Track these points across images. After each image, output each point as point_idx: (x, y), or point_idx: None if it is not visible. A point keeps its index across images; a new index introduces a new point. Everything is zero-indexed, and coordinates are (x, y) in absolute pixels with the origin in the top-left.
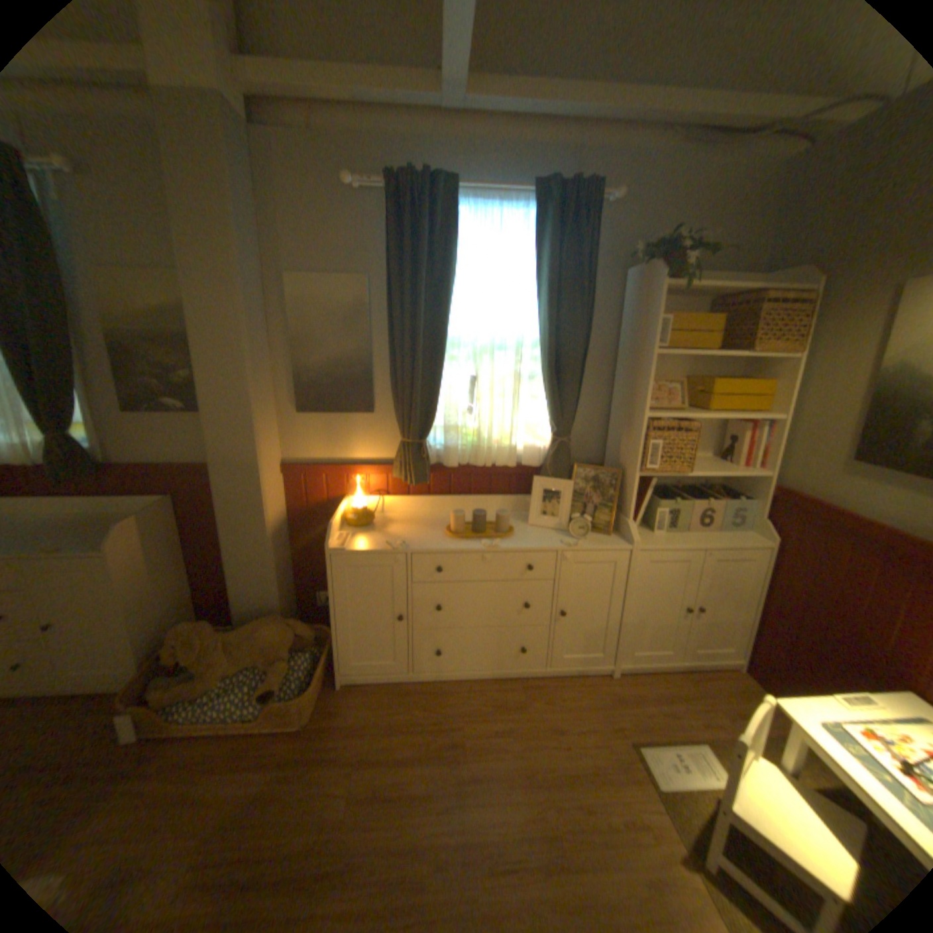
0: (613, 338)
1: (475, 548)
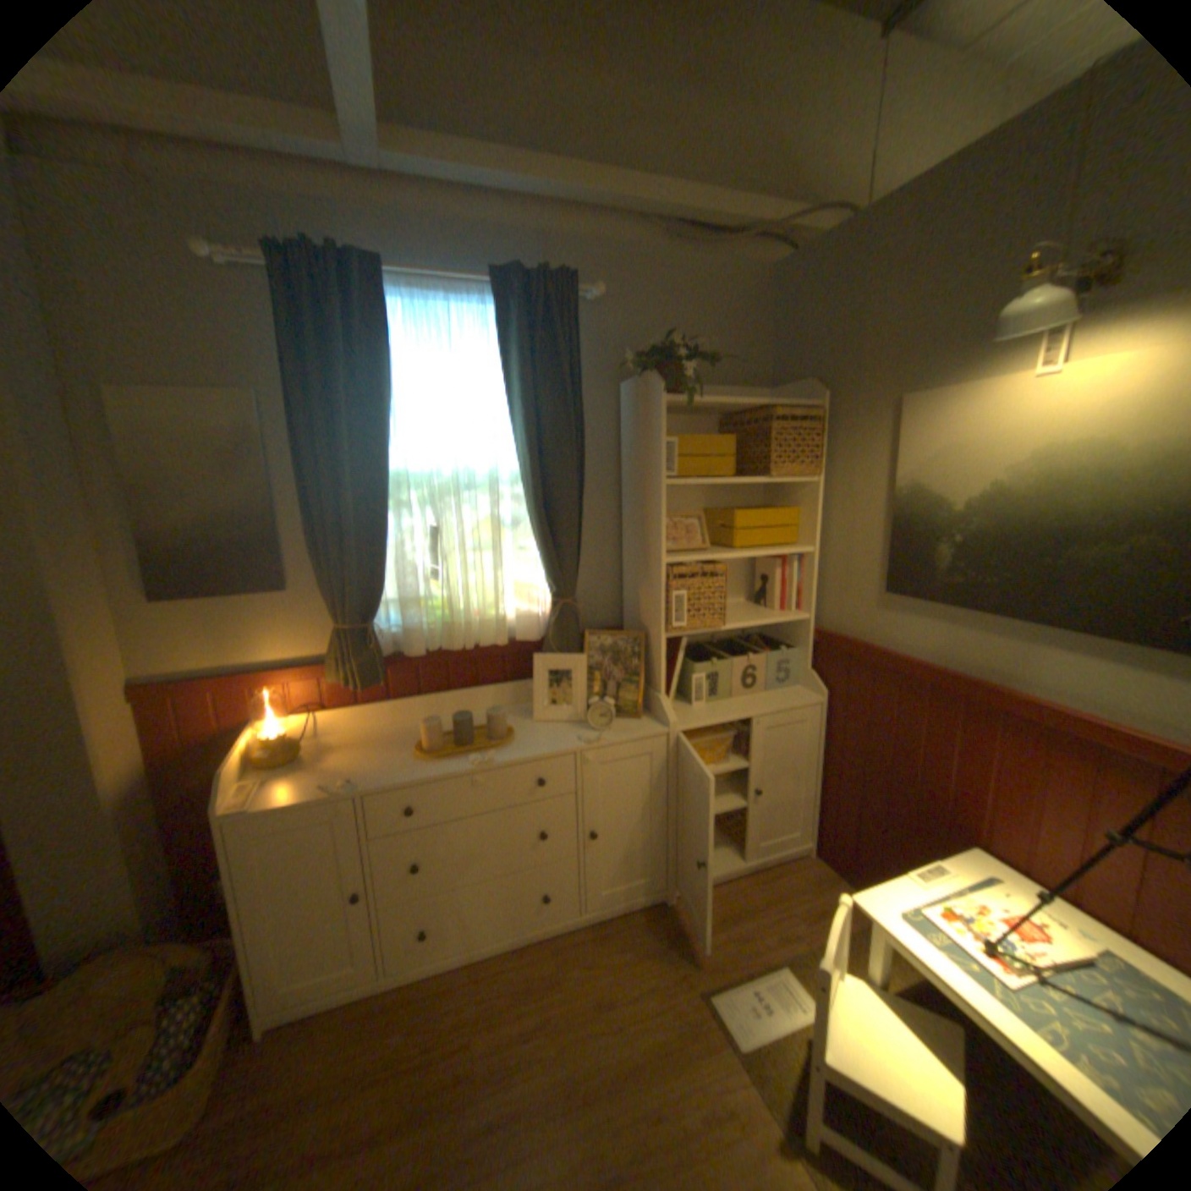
0: (614, 467)
1: (459, 770)
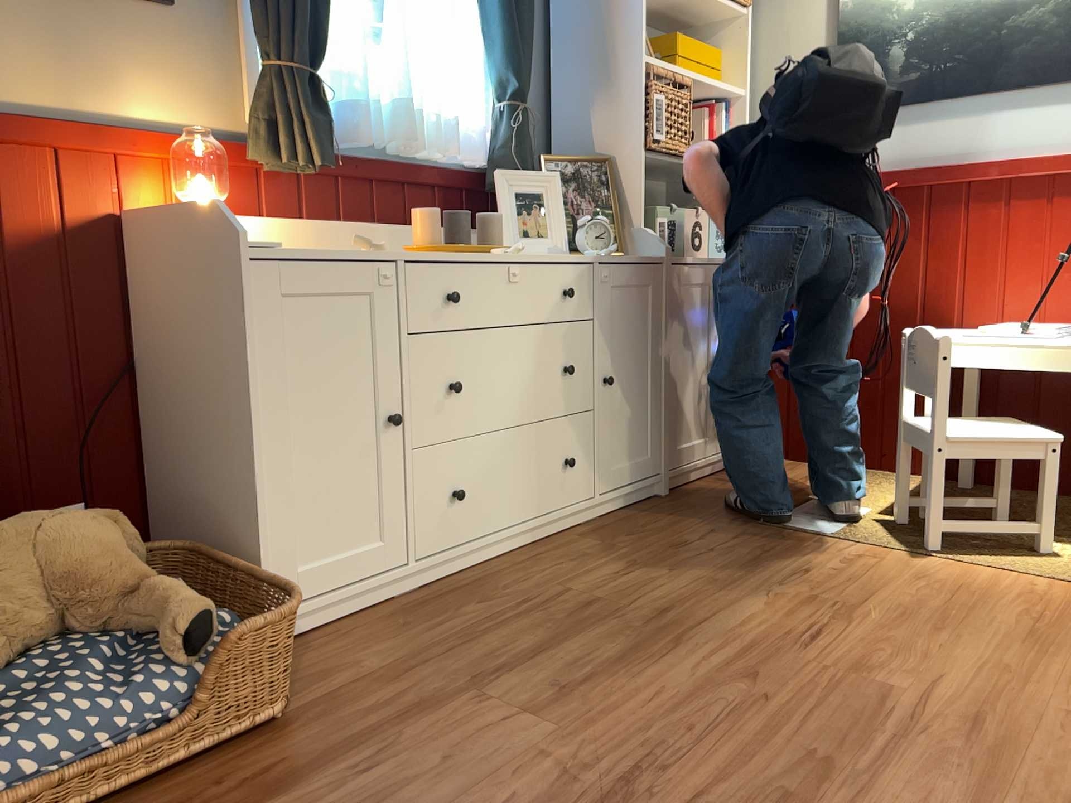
0: None
1: (492, 256)
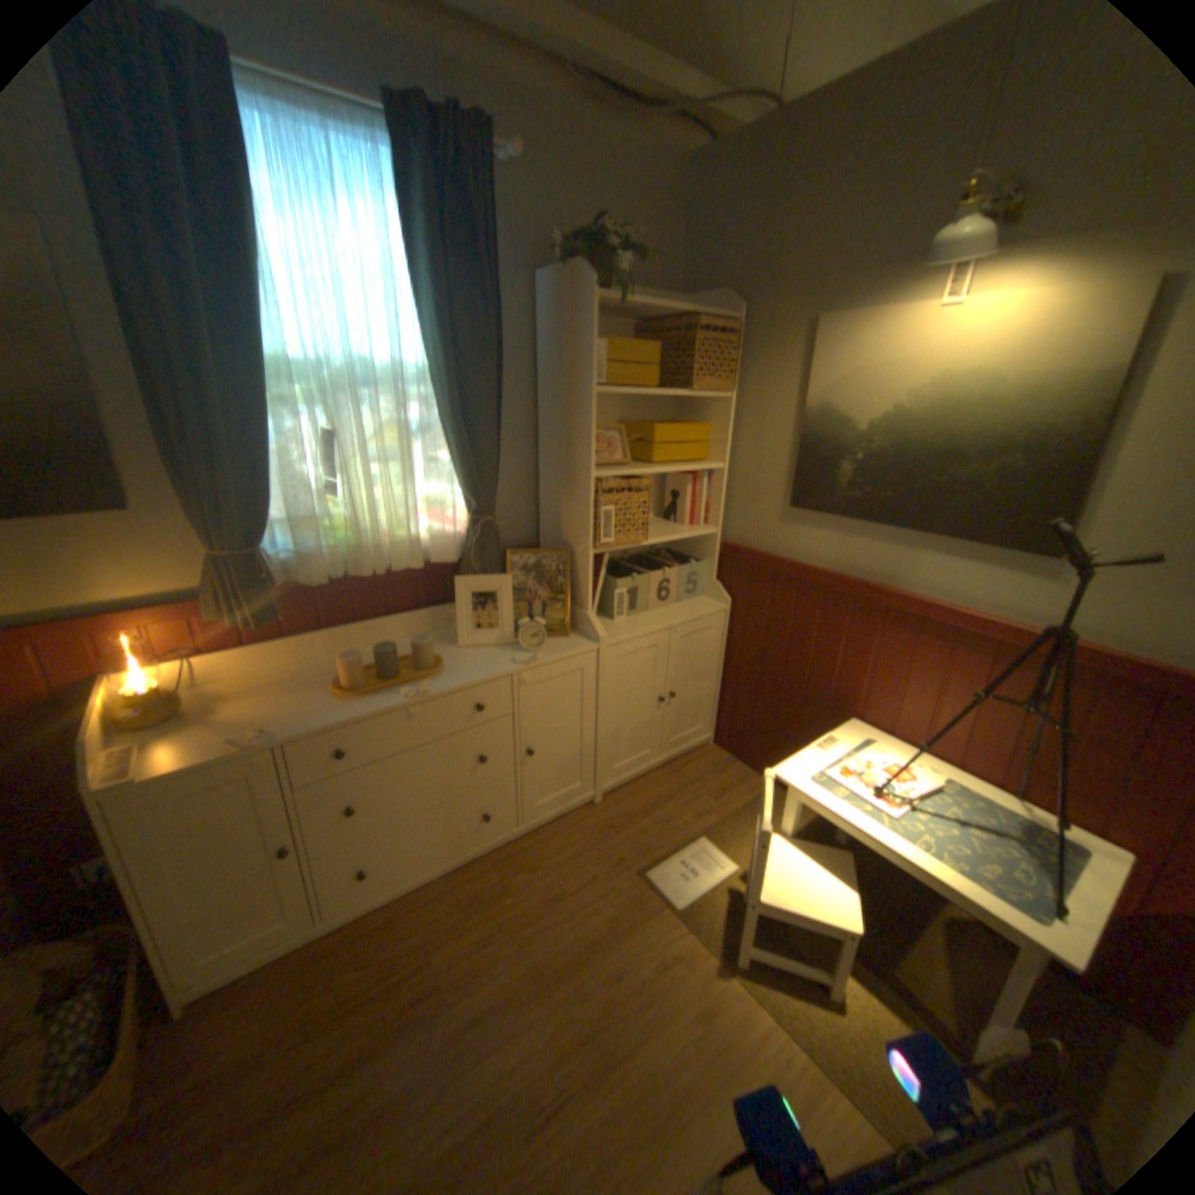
0: (528, 370)
1: (392, 705)
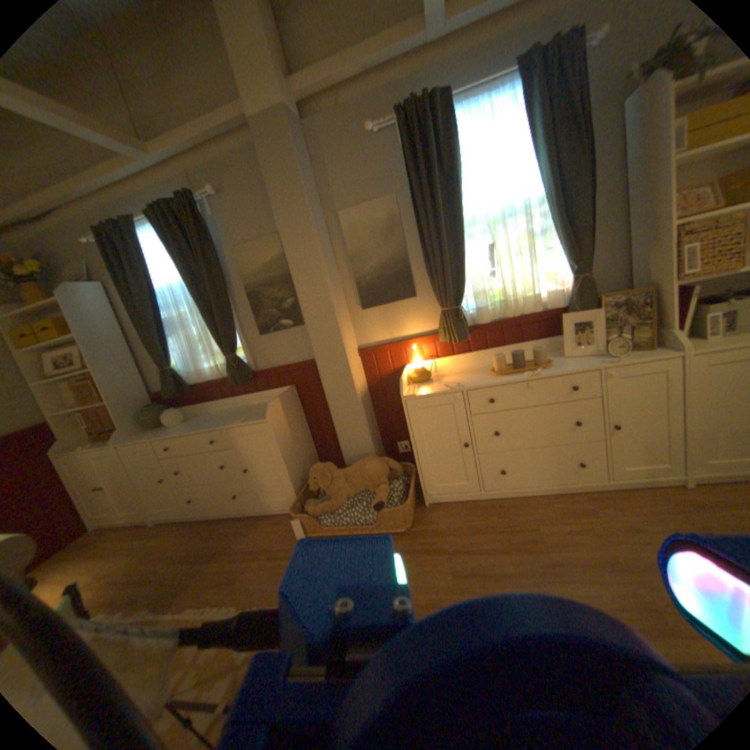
0: (620, 170)
1: (519, 378)
